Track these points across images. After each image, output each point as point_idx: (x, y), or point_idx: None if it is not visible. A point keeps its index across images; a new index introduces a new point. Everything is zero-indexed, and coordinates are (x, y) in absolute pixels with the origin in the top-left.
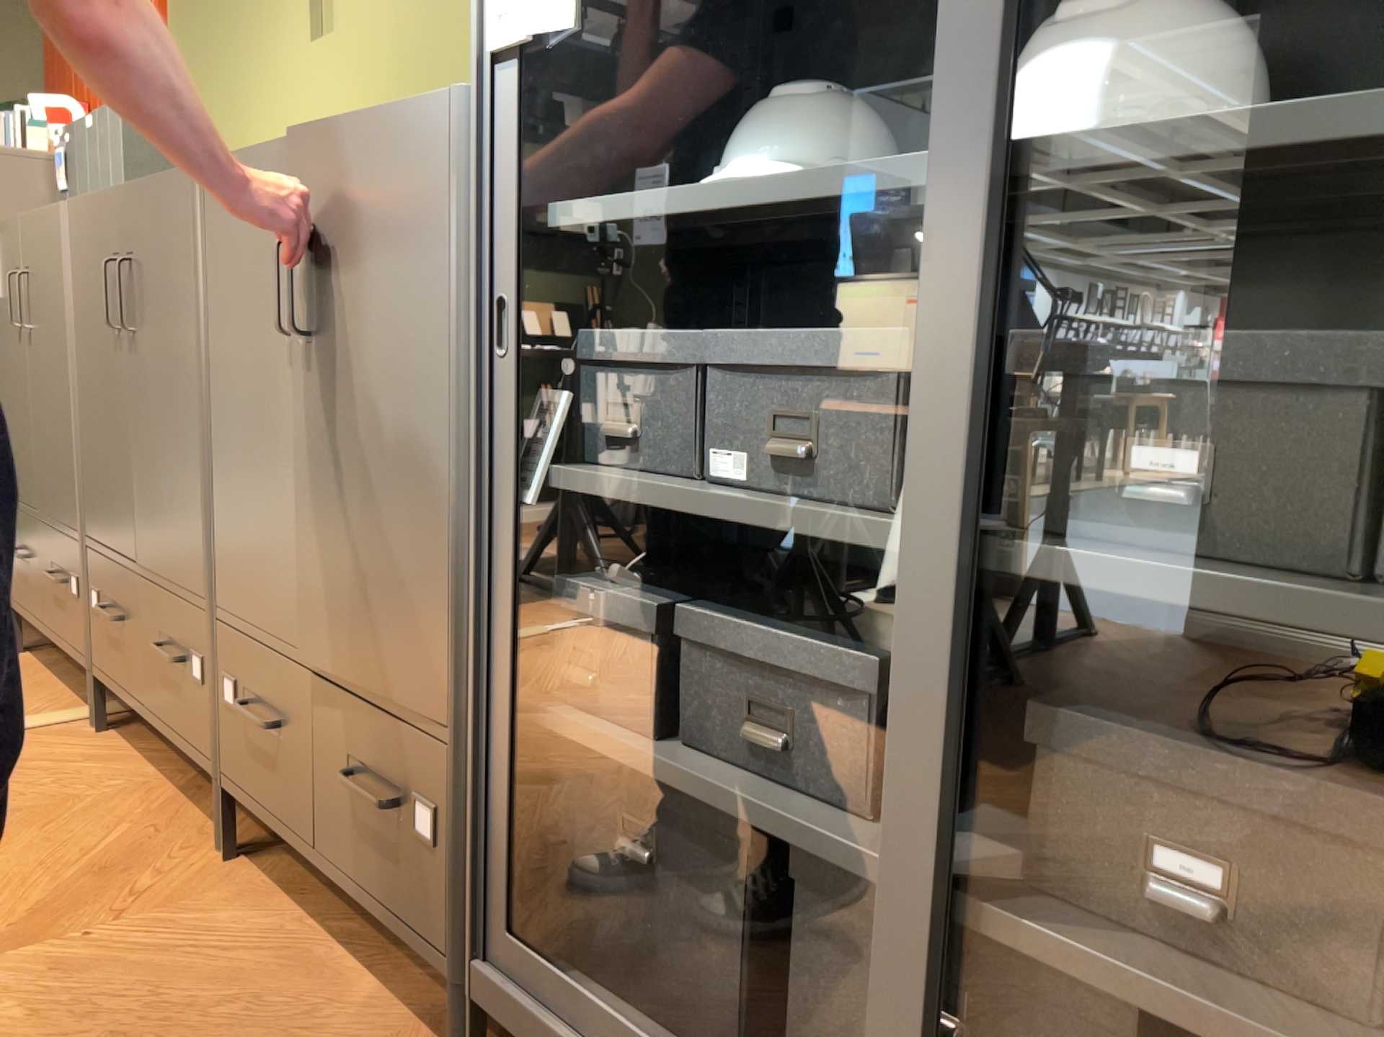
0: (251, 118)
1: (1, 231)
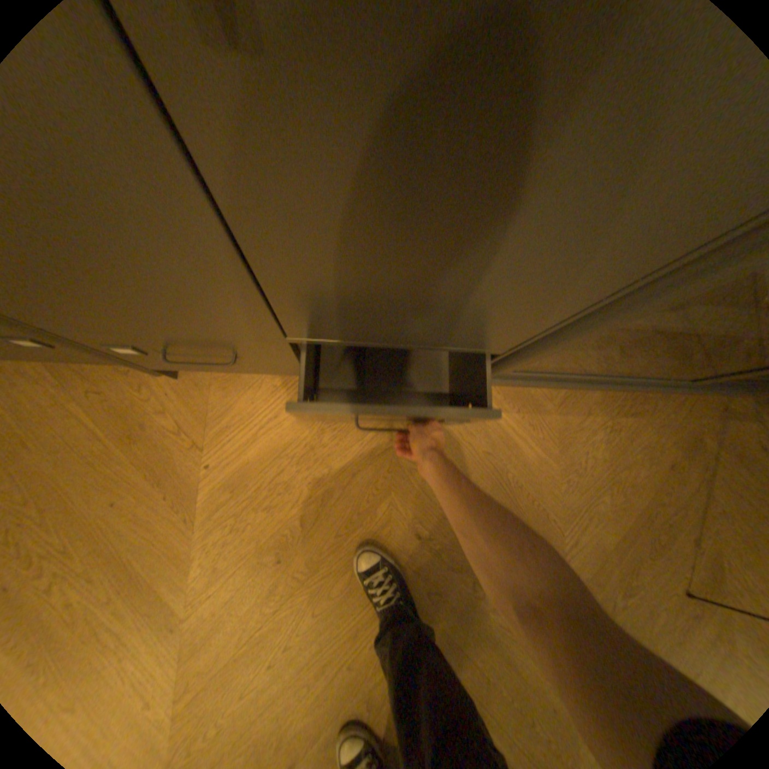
0: None
1: None
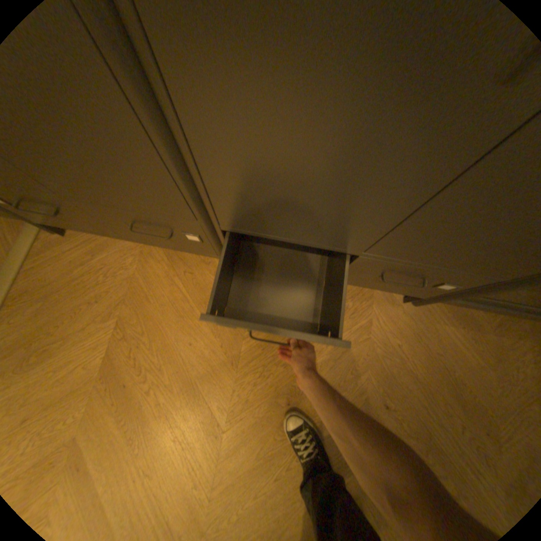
0: None
1: None
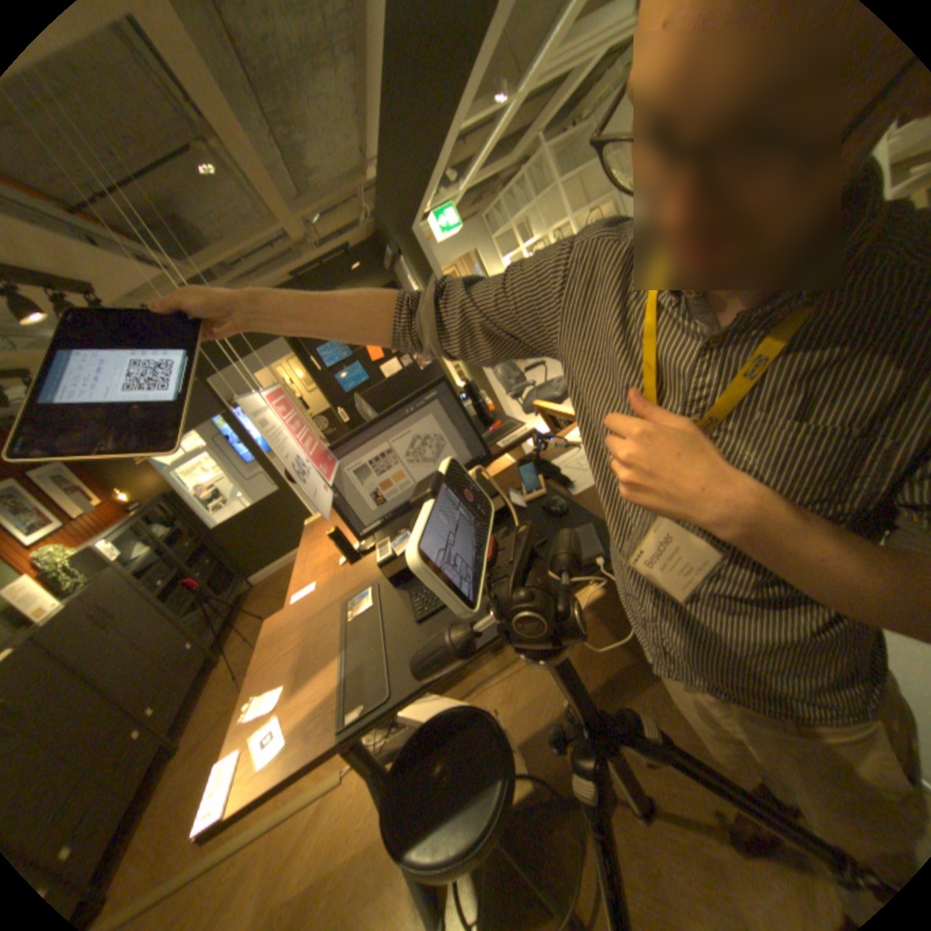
0: None
1: None
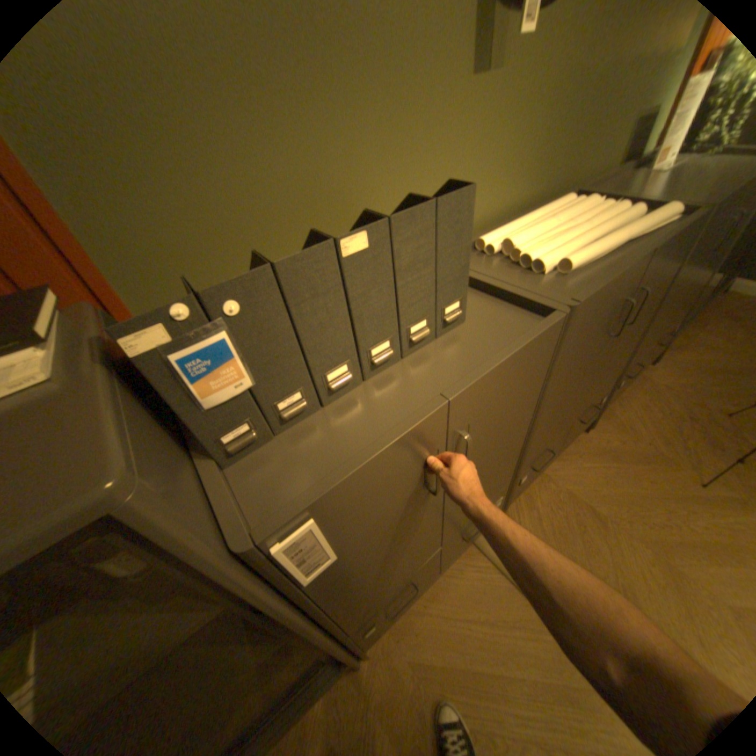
0: (363, 160)
1: (352, 481)
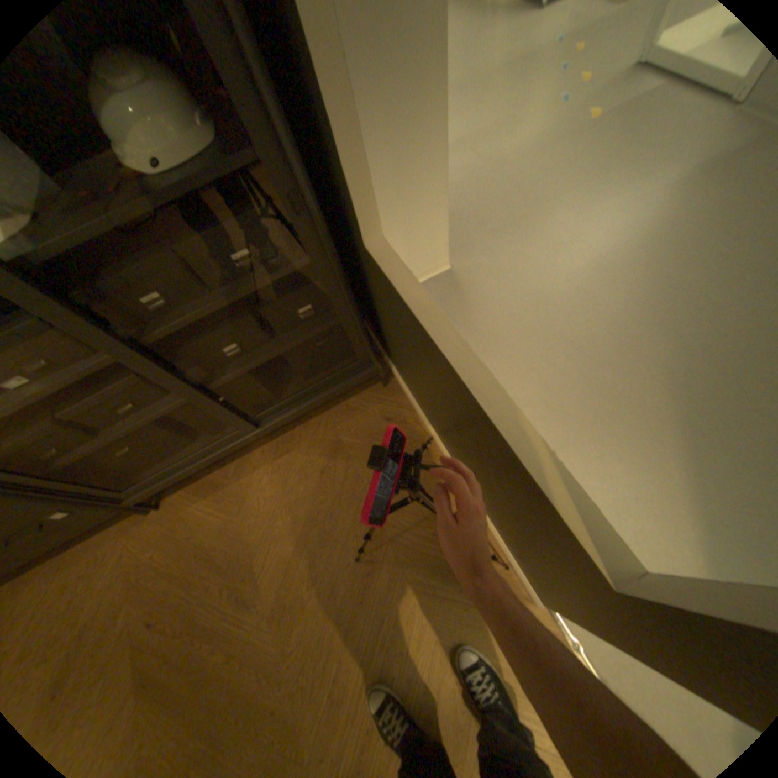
0: None
1: None
